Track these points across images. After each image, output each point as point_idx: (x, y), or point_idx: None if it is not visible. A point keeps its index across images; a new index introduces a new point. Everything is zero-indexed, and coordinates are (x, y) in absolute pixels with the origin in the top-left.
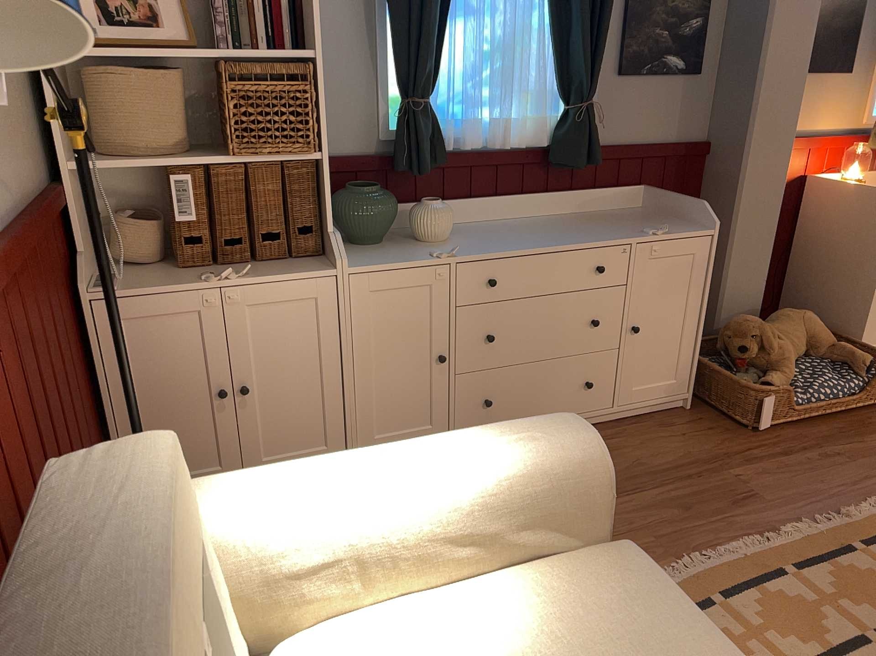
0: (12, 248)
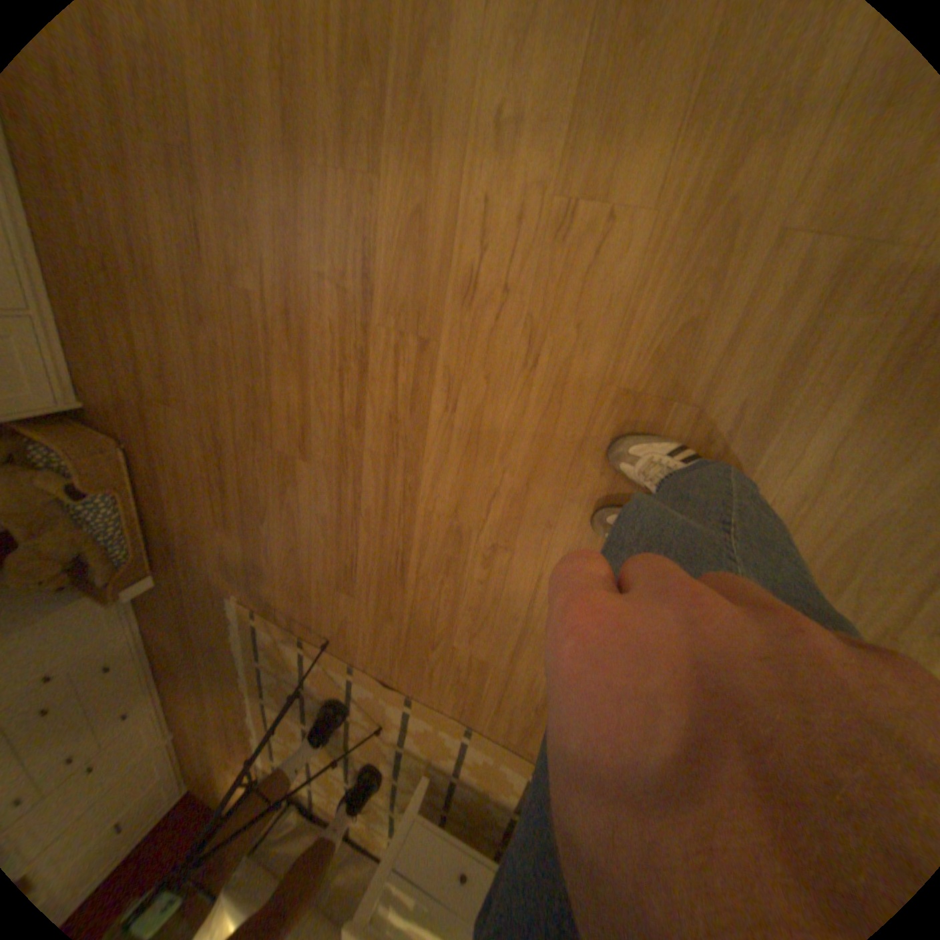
0: None
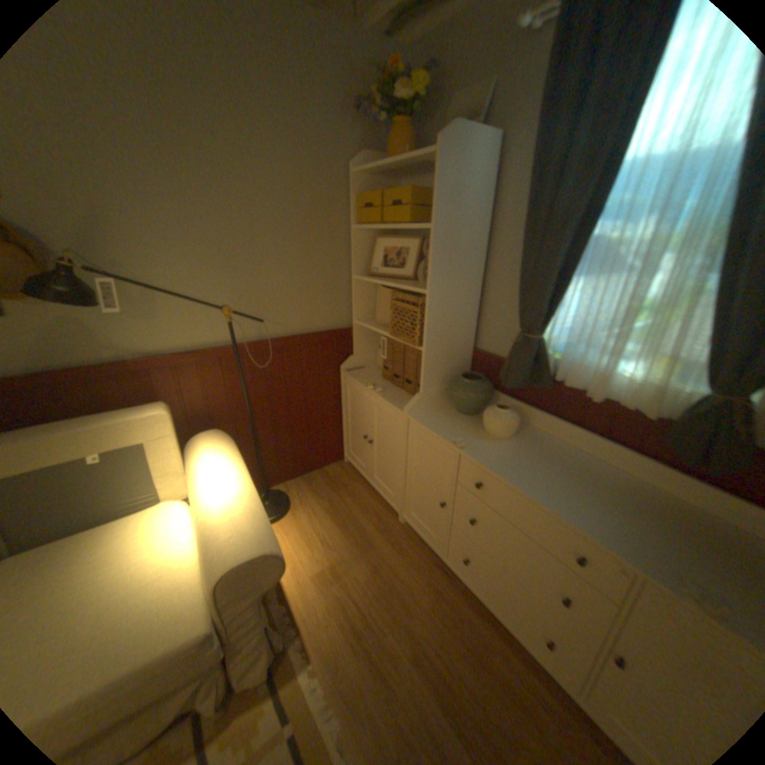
0: (259, 345)
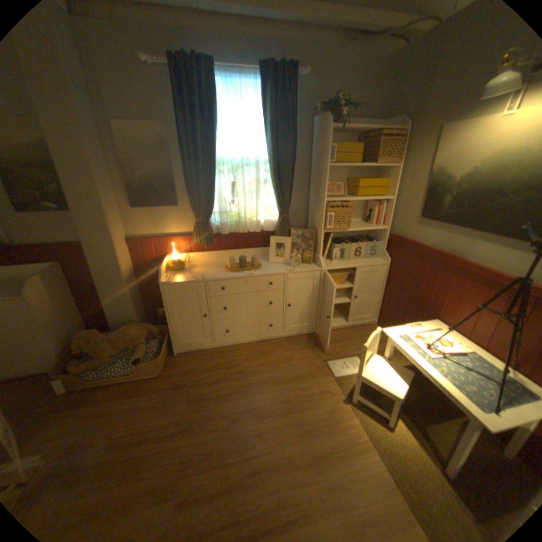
0: None
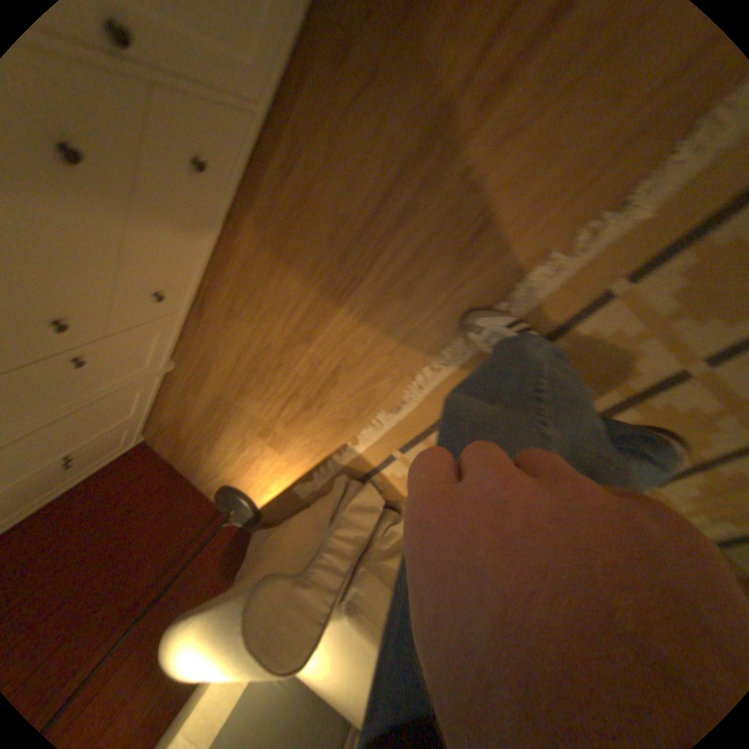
0: None
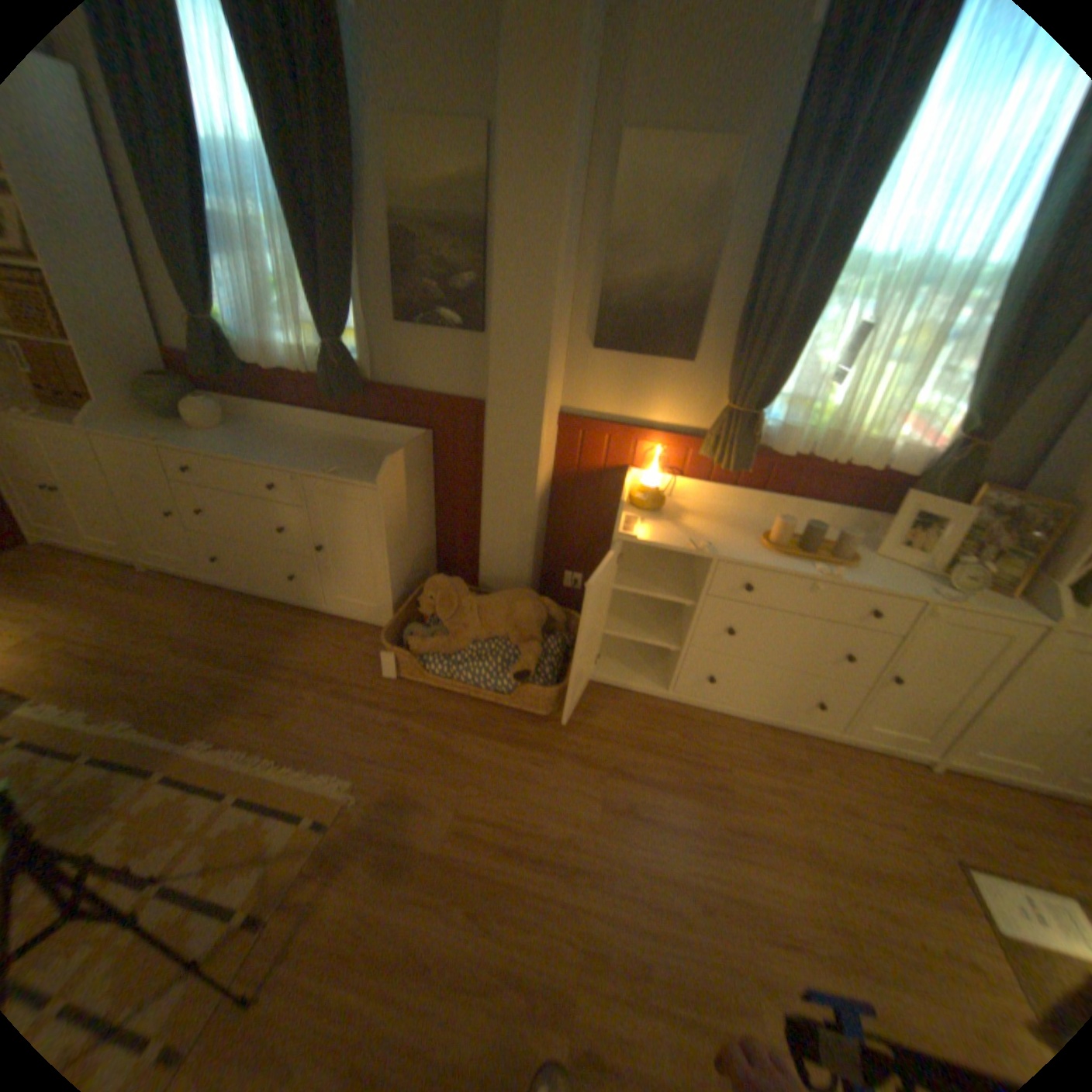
0: None
